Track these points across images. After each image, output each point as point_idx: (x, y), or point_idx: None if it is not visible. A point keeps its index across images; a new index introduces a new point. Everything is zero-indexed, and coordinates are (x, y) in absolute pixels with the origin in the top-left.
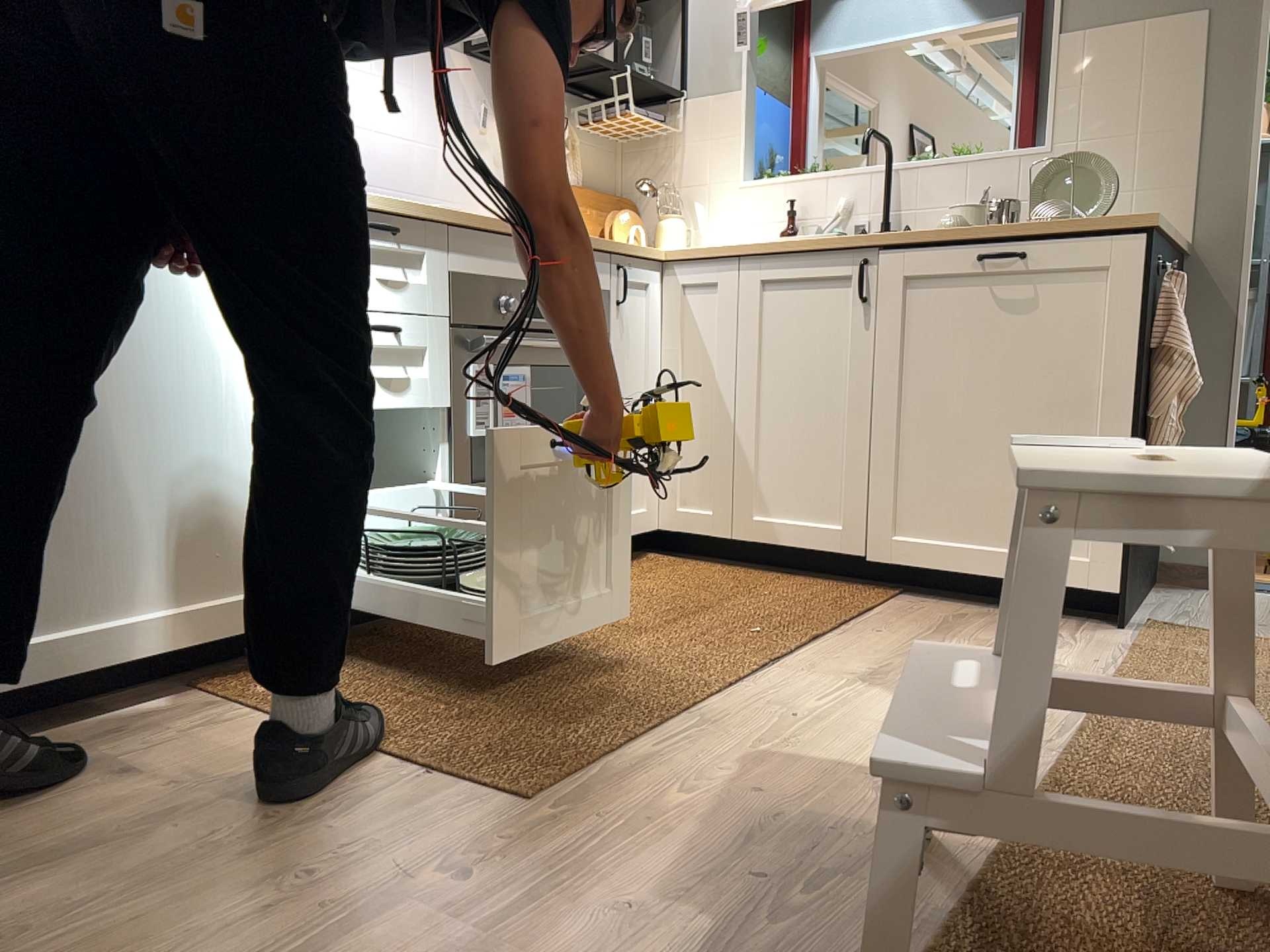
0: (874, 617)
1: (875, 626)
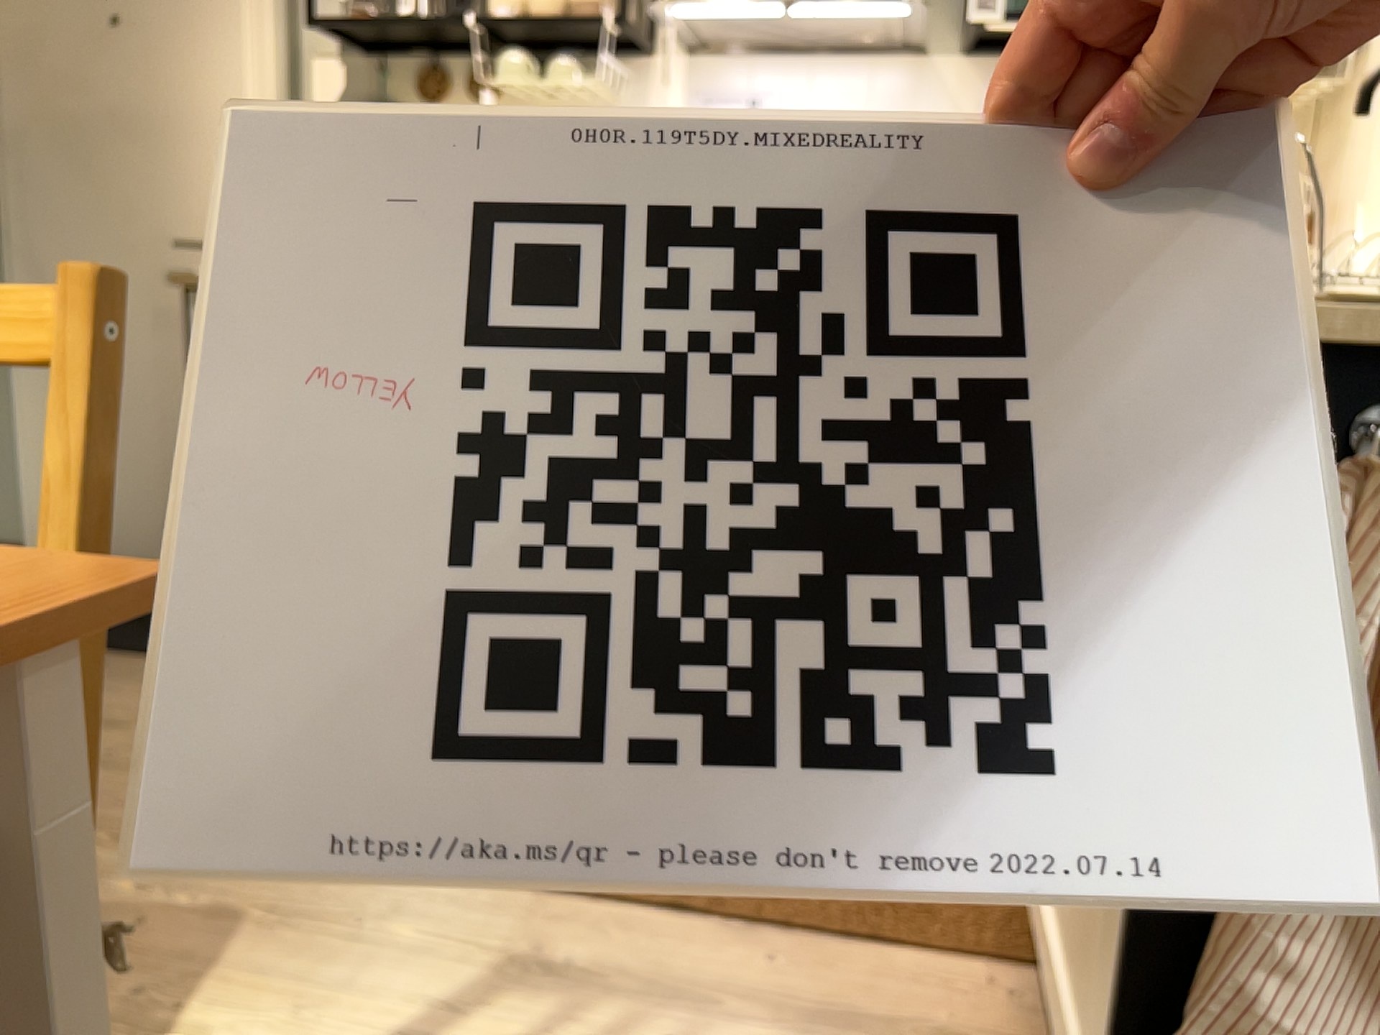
0: (831, 957)
1: (782, 961)
